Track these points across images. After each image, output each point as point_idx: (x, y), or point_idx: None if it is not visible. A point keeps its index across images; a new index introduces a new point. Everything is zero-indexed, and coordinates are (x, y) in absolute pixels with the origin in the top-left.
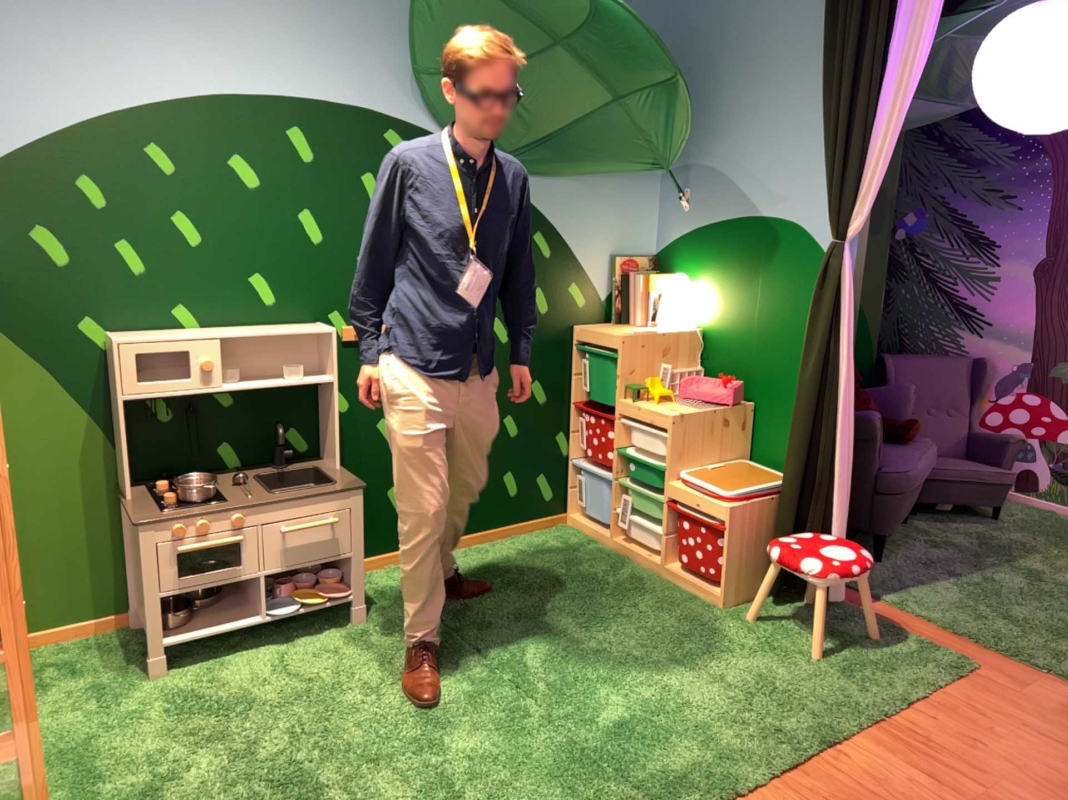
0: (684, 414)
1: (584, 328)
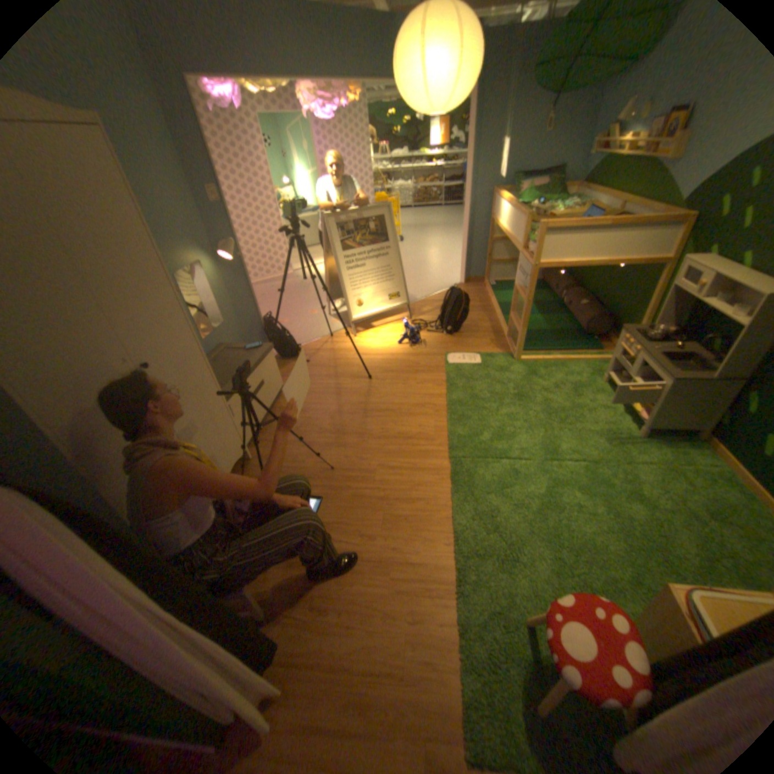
0: None
1: None
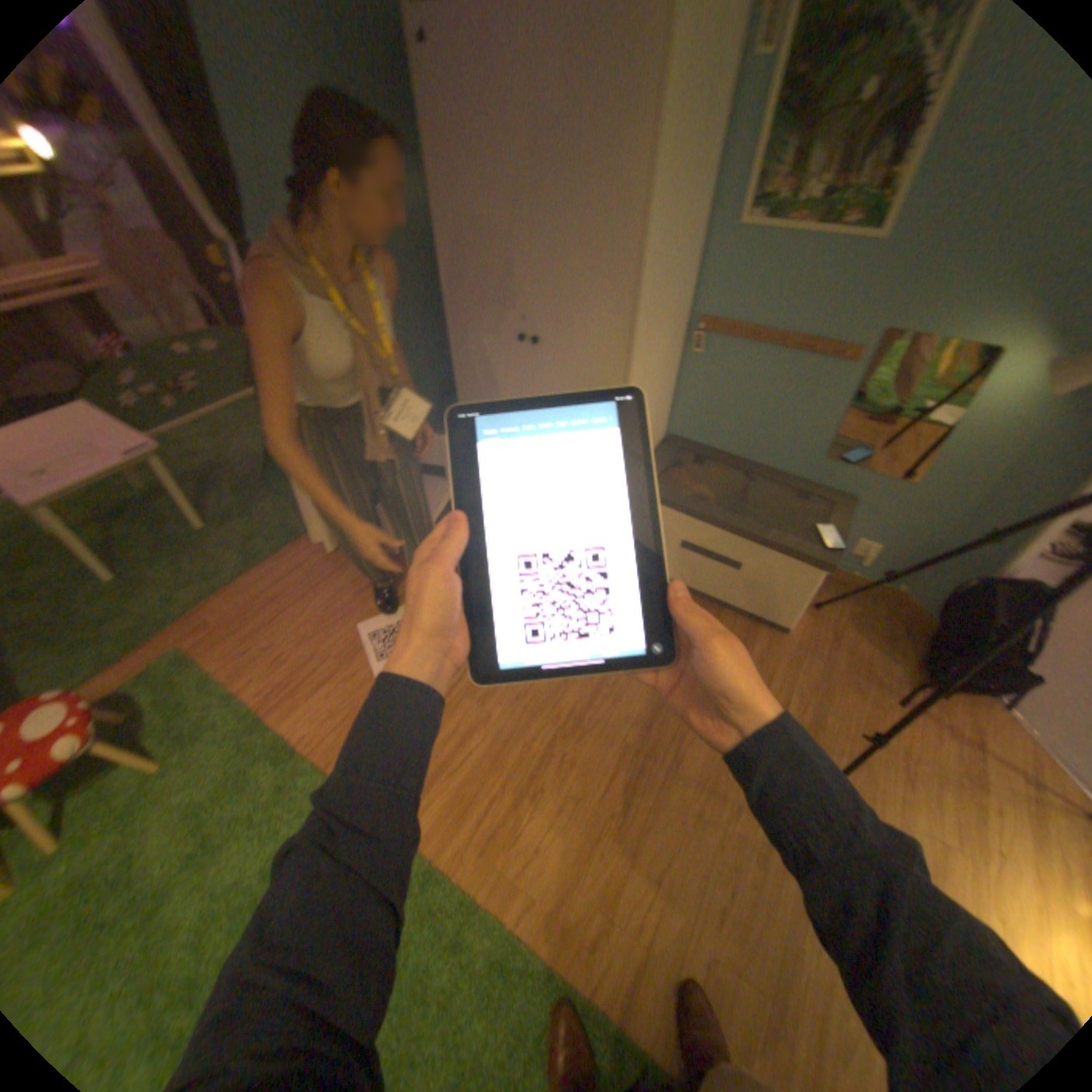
0: None
1: None
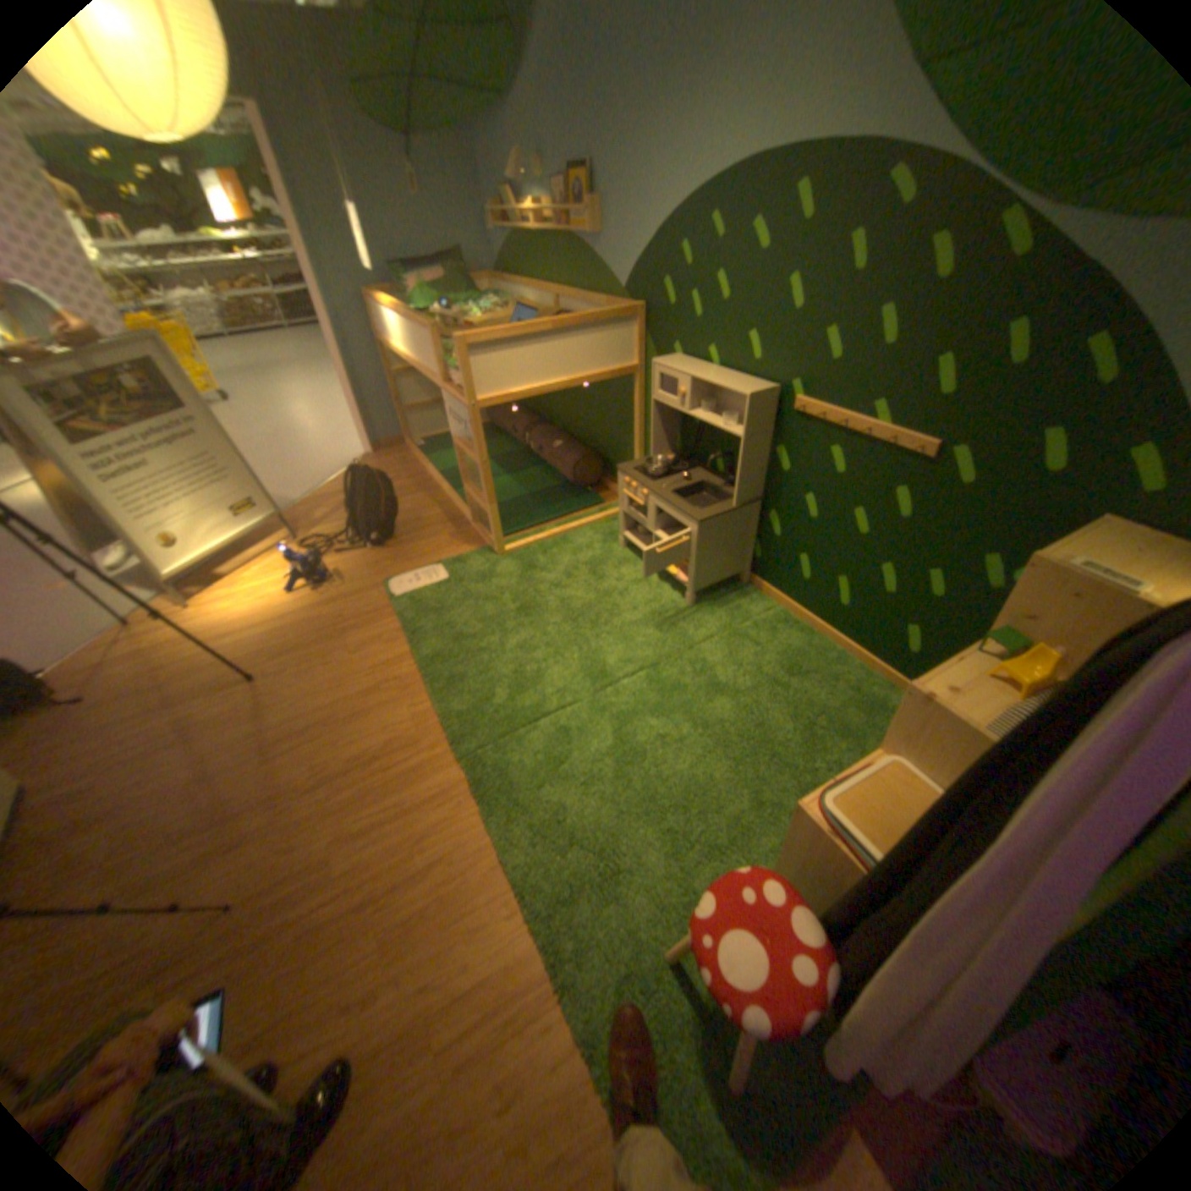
0: (932, 701)
1: (1093, 526)
